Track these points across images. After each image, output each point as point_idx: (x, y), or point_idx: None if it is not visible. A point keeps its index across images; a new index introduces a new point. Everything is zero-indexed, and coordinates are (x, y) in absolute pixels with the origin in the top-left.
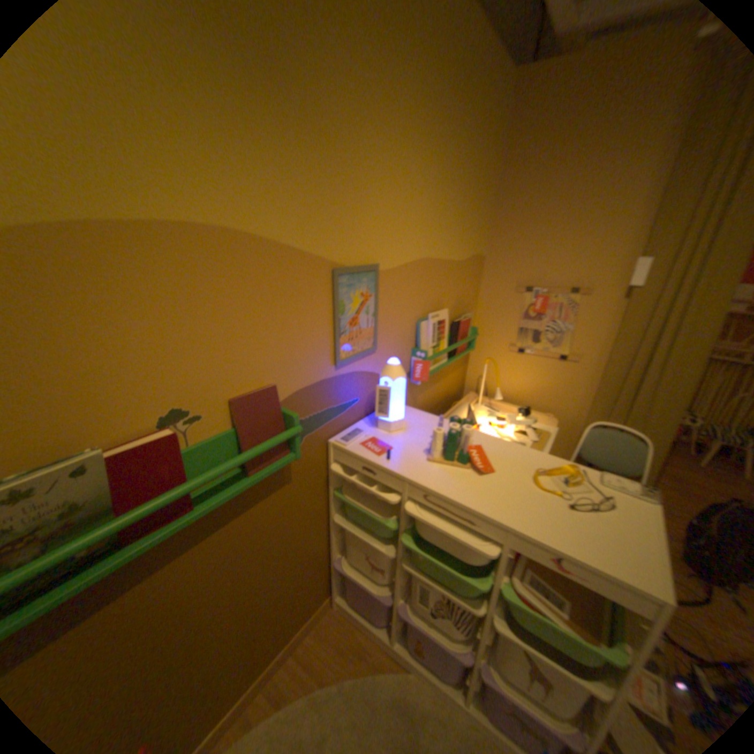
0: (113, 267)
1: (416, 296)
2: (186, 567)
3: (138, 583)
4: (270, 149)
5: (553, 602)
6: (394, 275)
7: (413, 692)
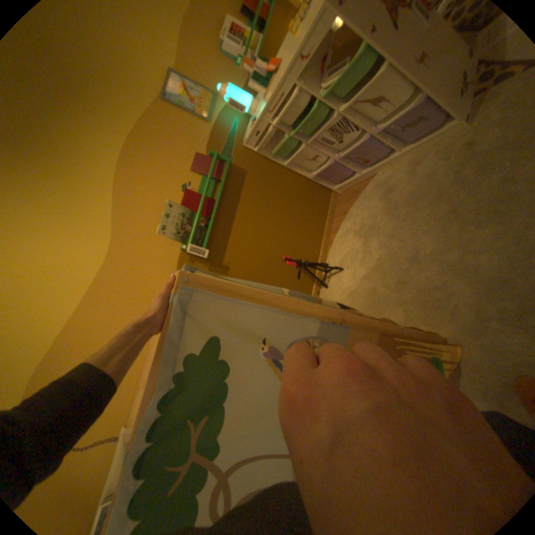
0: (129, 174)
1: (202, 44)
2: (241, 217)
3: (232, 227)
4: (102, 103)
5: (341, 68)
6: (180, 58)
7: (382, 176)
